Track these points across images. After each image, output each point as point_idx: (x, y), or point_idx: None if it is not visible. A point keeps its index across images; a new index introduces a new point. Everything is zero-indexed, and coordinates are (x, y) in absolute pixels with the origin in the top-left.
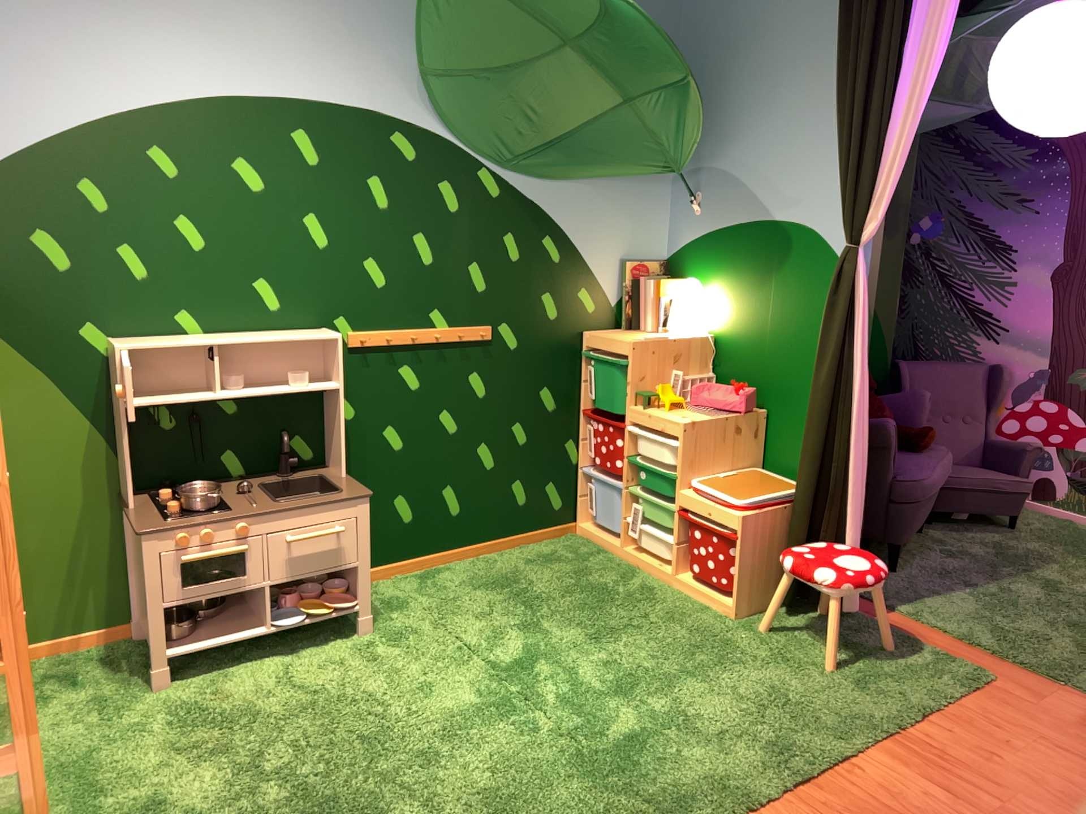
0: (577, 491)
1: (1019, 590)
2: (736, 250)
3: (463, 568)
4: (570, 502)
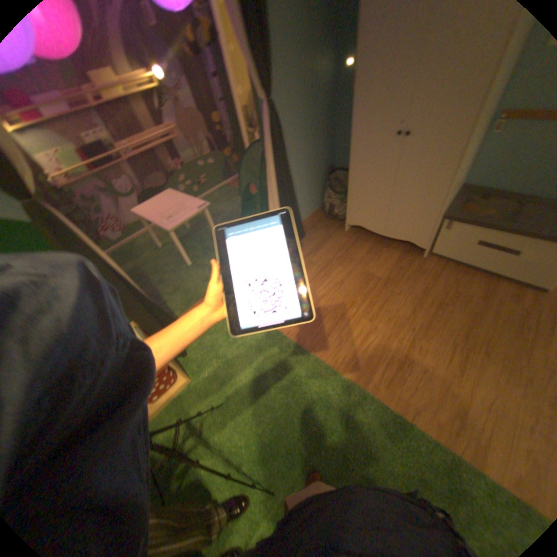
0: None
1: (162, 279)
2: None
3: None
4: None
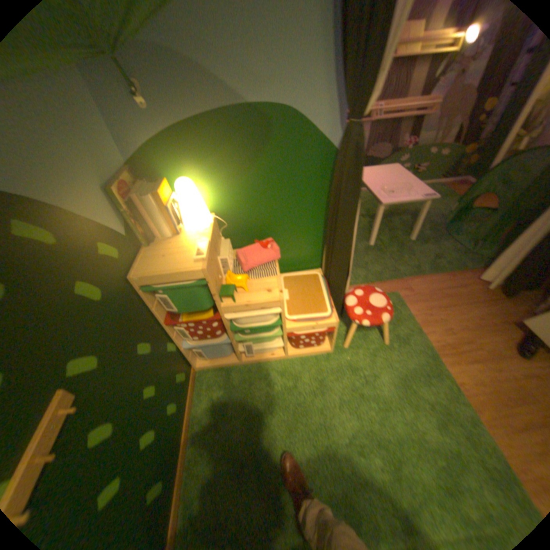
0: (184, 358)
1: None
2: (210, 139)
3: (193, 490)
4: (185, 366)
